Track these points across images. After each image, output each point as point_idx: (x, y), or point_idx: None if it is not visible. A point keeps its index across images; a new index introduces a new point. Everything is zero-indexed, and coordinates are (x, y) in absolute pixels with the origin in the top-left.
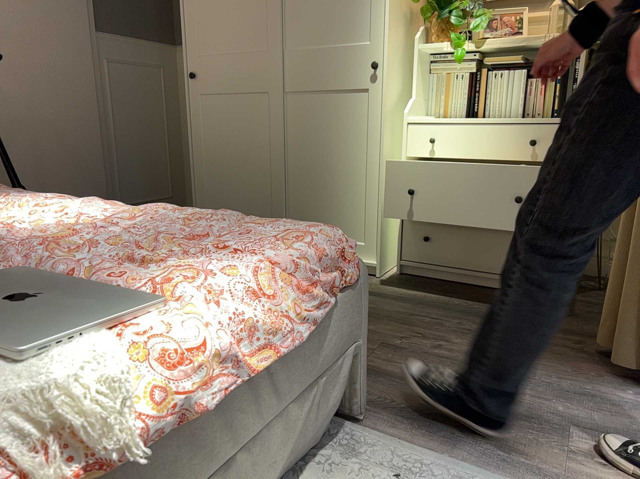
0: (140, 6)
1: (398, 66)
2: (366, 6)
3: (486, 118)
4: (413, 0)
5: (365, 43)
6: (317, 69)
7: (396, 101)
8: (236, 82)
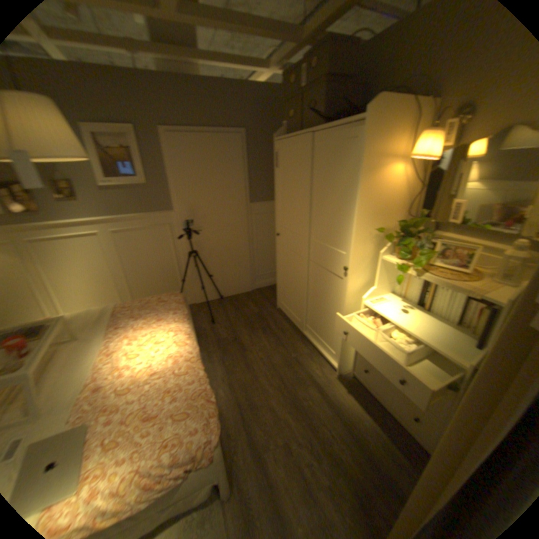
0: (271, 185)
1: (362, 269)
2: (345, 231)
3: (428, 311)
4: (385, 224)
5: (342, 252)
6: (320, 255)
7: (359, 288)
8: (290, 245)
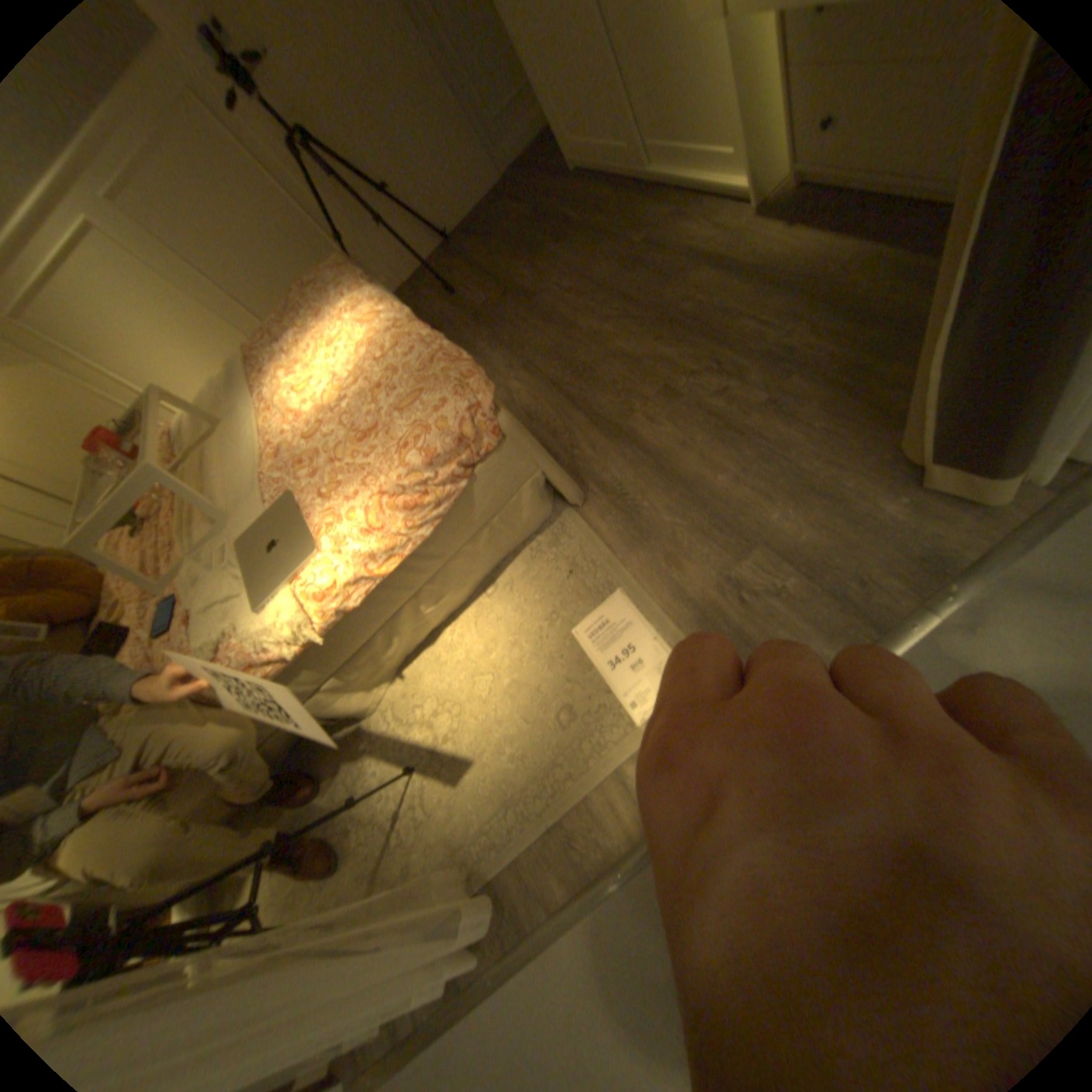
0: None
1: None
2: None
3: None
4: None
5: None
6: None
7: None
8: None
